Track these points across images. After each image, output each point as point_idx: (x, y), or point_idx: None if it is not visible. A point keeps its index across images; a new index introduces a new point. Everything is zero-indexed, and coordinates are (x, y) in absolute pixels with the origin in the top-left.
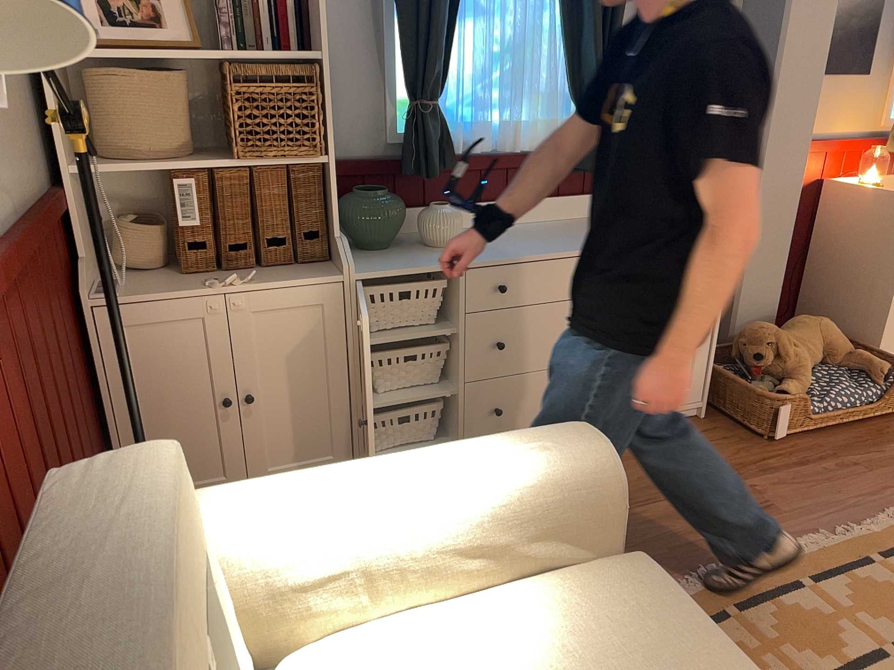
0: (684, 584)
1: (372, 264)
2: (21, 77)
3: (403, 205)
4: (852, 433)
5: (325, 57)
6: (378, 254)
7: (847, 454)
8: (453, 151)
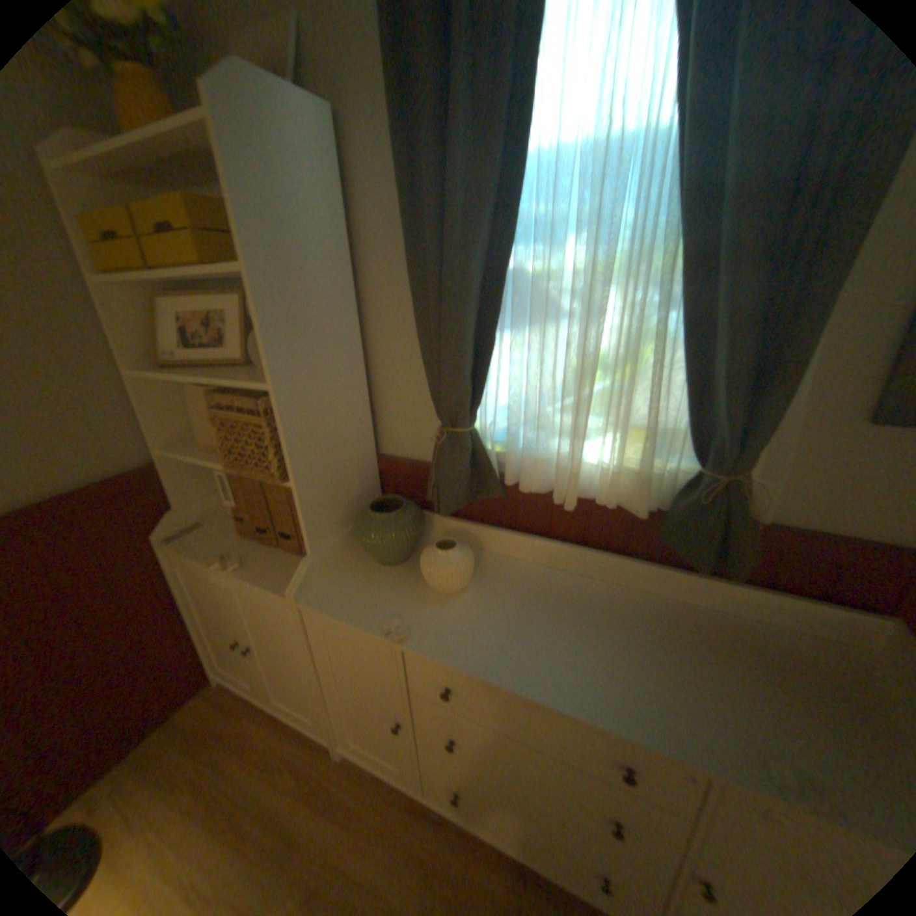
0: None
1: (340, 591)
2: (105, 390)
3: (408, 533)
4: None
5: (274, 388)
6: (374, 573)
7: None
8: (500, 480)
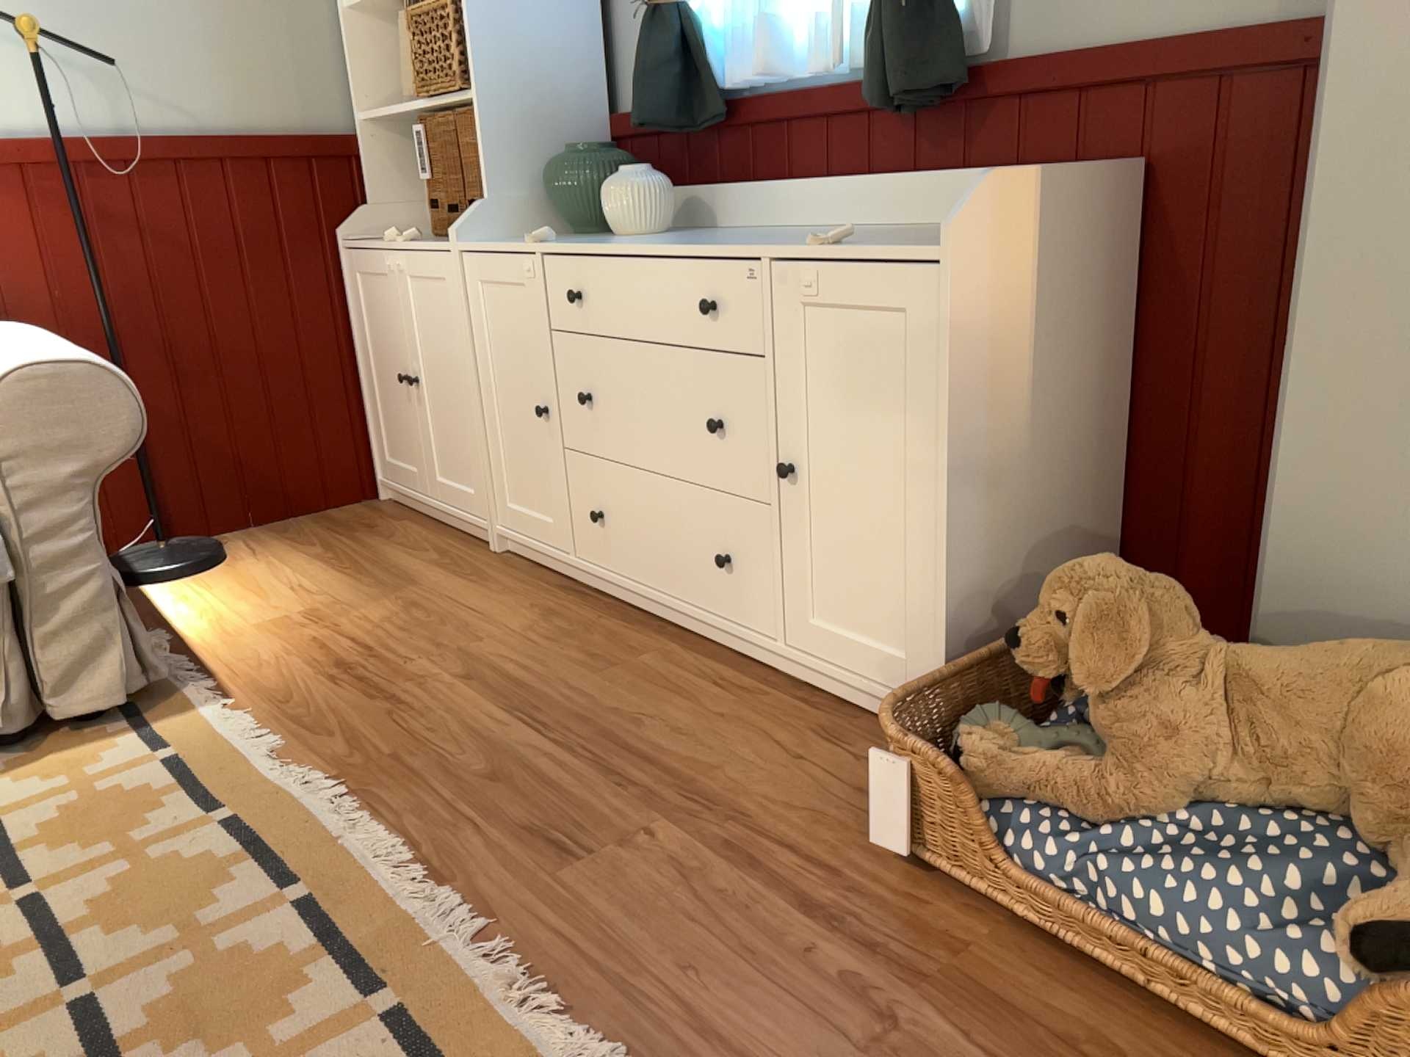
0: (301, 773)
1: (510, 241)
2: (321, 31)
3: (599, 170)
4: (1129, 1031)
5: None
6: (559, 237)
7: (948, 1005)
8: (716, 87)
